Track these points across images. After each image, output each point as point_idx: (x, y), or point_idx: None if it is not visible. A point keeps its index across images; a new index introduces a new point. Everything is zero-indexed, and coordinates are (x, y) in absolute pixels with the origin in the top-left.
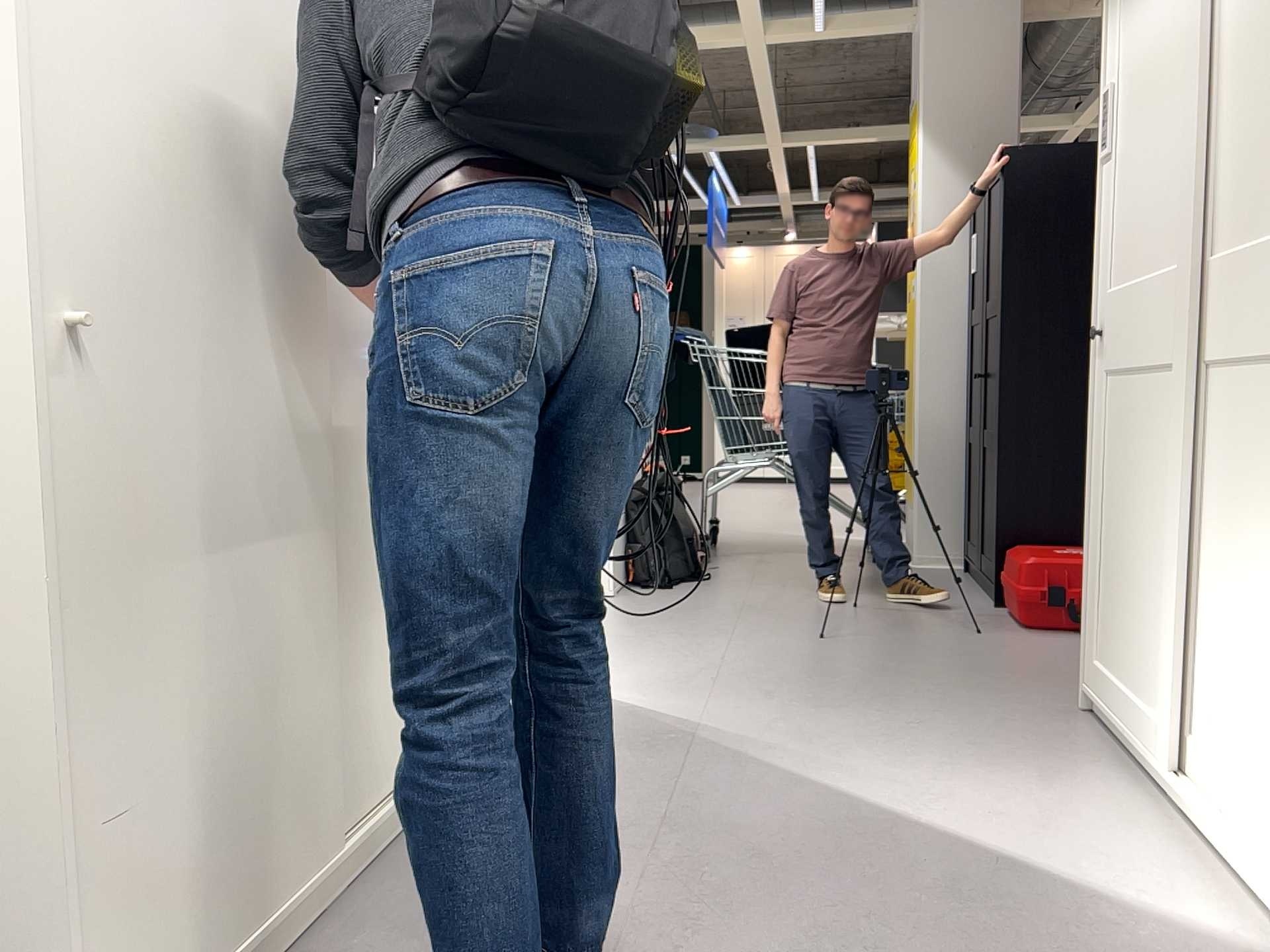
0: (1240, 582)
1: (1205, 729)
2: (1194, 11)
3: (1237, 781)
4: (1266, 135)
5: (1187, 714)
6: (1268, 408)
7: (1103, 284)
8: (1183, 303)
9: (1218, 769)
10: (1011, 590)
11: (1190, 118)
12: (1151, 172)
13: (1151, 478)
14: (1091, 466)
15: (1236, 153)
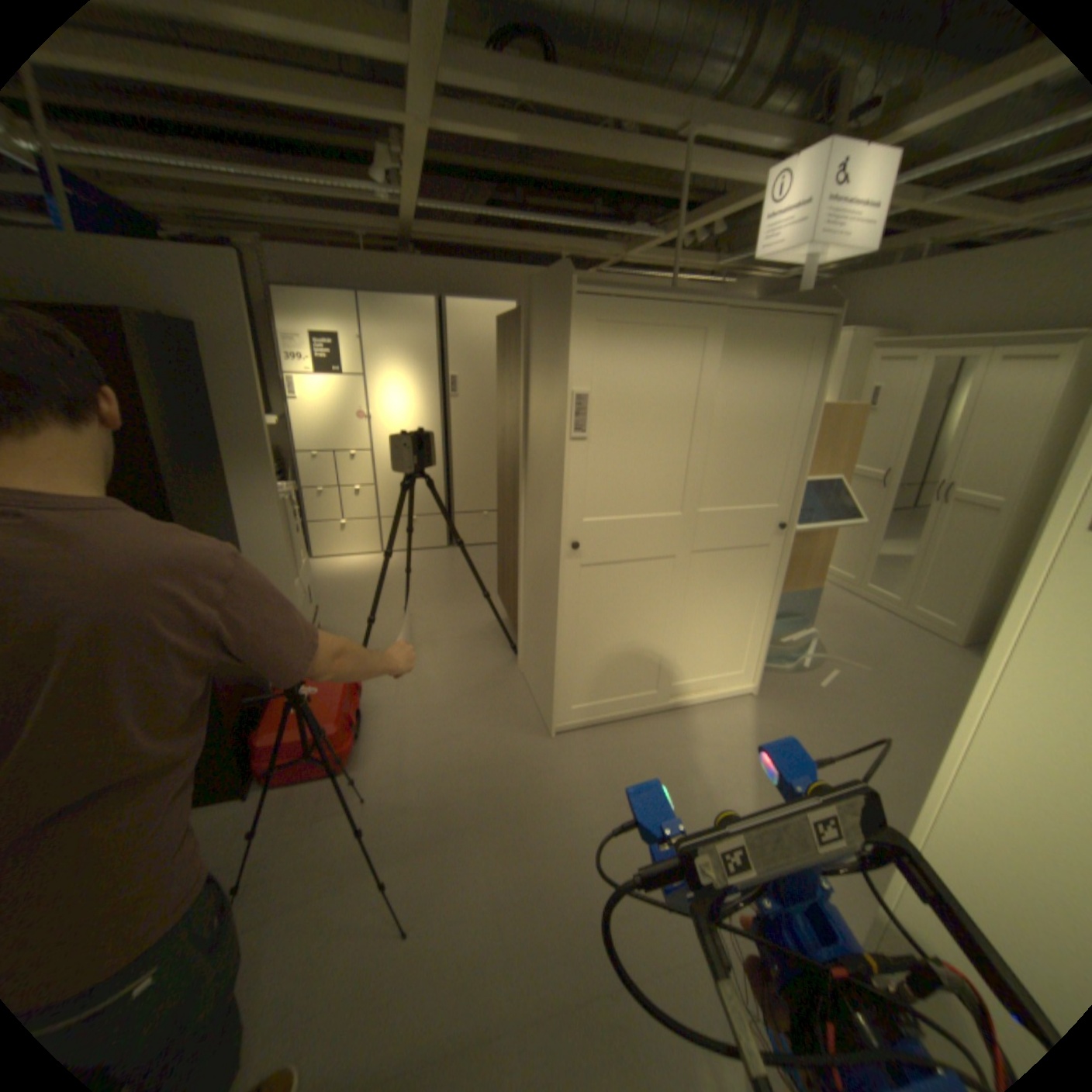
0: (717, 621)
1: (689, 675)
2: (713, 399)
3: (713, 678)
4: (747, 470)
5: (674, 678)
6: (739, 563)
7: (583, 517)
8: (693, 530)
9: (700, 682)
10: (340, 757)
11: (705, 450)
12: (657, 464)
13: (655, 605)
14: (572, 617)
15: (725, 471)
